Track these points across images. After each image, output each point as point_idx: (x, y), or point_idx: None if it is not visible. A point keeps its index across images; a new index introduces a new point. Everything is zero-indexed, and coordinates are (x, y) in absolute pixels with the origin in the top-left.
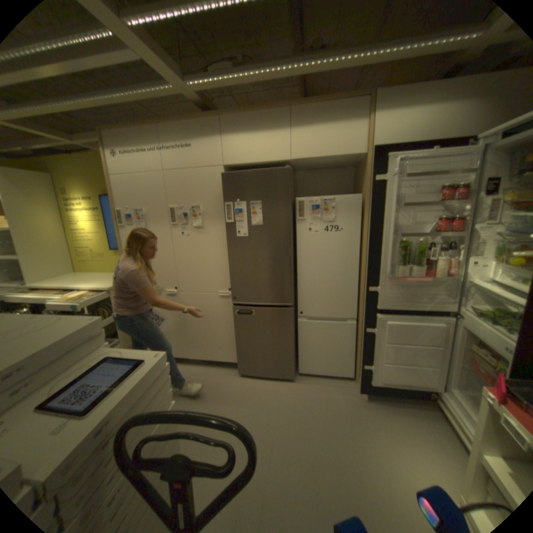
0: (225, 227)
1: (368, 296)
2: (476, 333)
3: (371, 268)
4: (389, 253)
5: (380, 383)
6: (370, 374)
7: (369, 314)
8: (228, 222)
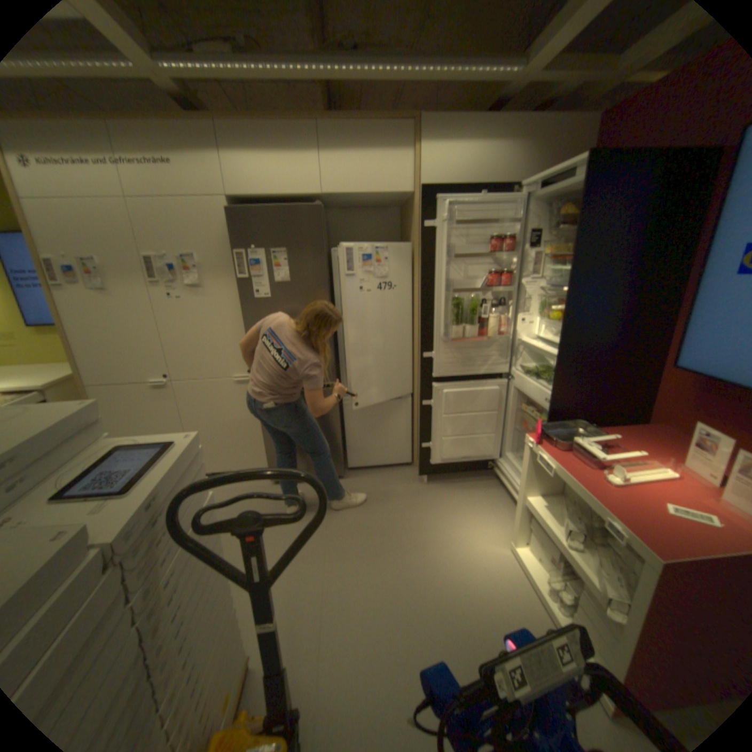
0: (236, 285)
1: (422, 365)
2: (524, 391)
3: (424, 332)
4: (441, 312)
5: (438, 460)
6: (429, 452)
7: (424, 384)
8: (241, 278)
